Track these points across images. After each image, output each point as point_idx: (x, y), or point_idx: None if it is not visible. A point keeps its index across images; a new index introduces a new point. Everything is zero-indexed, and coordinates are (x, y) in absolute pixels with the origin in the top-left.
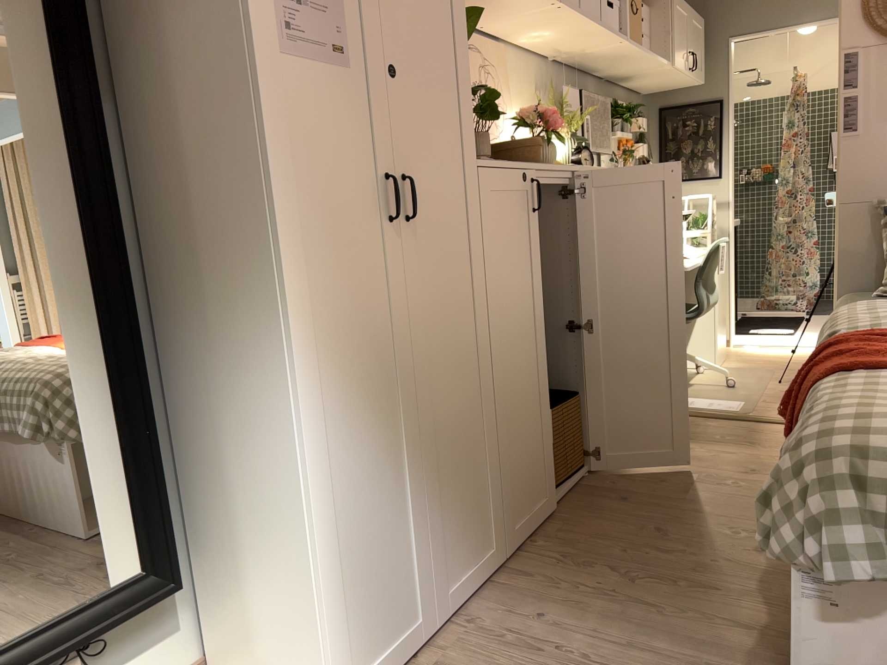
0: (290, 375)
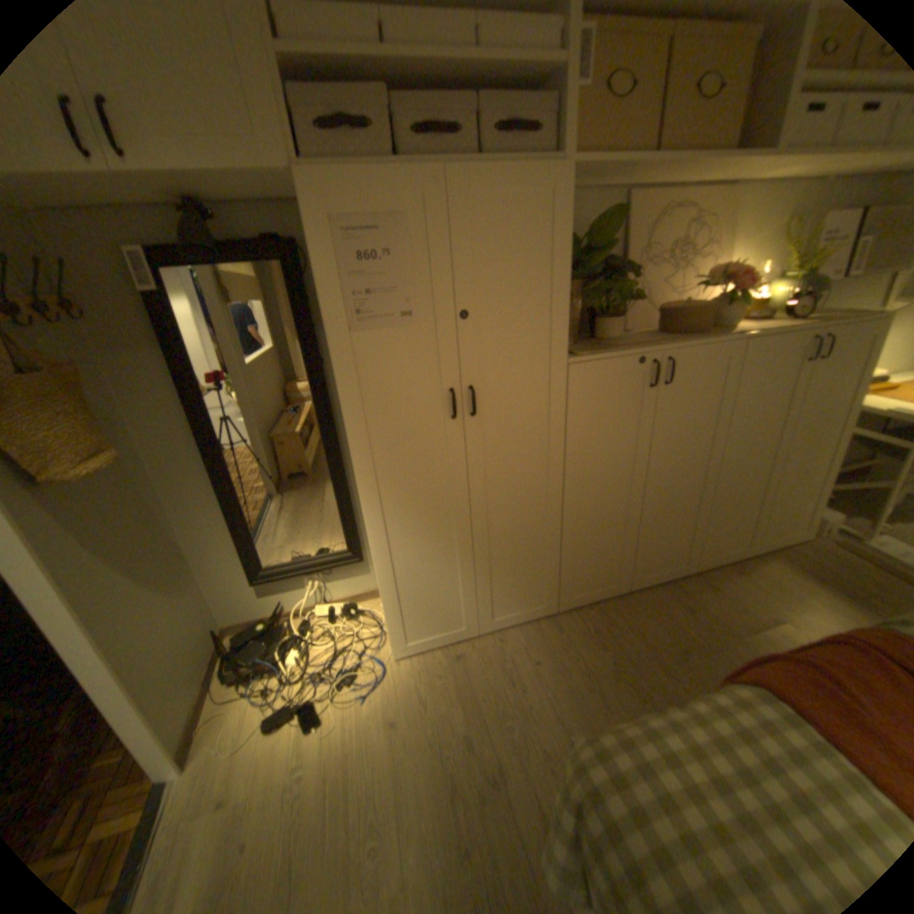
0: (364, 508)
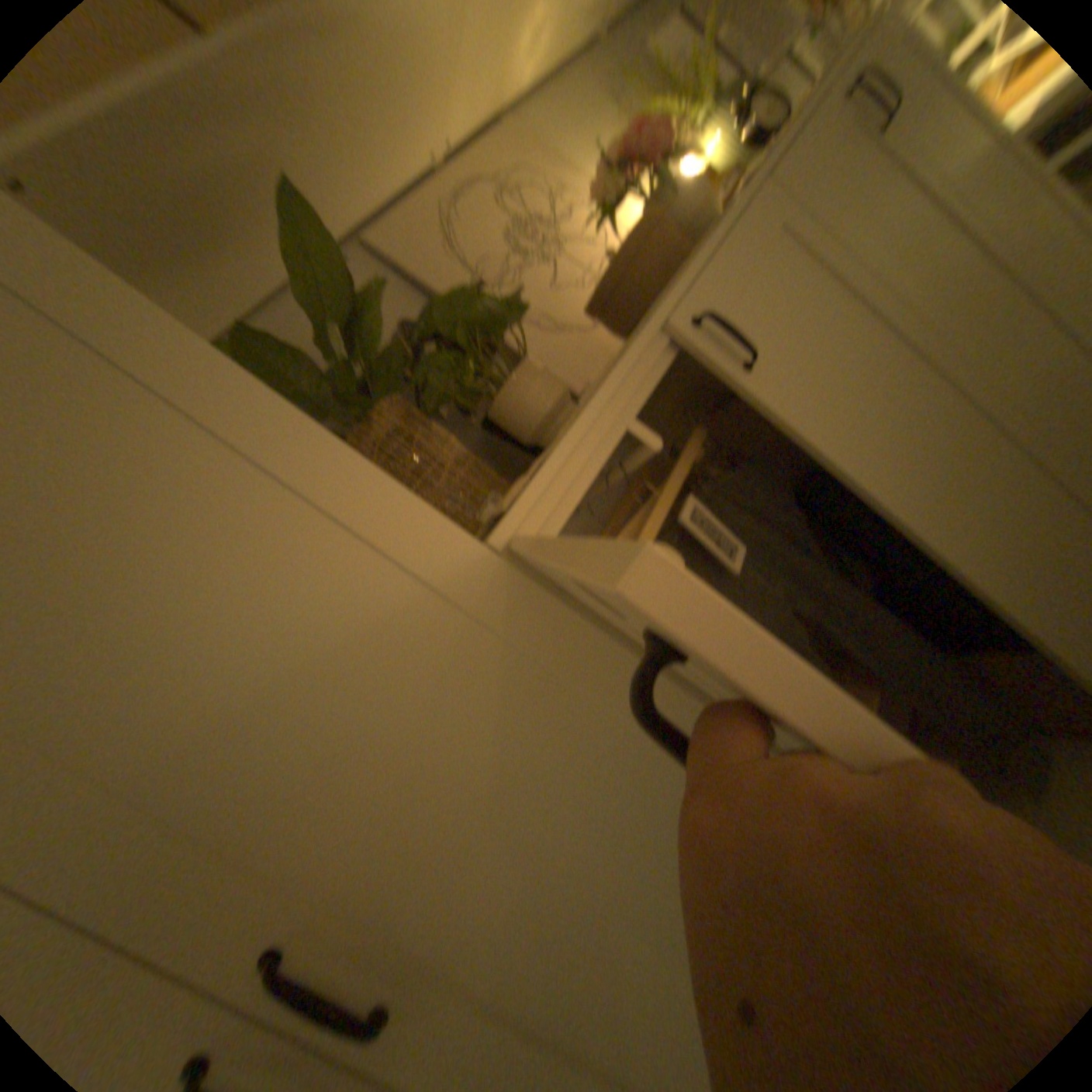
0: None
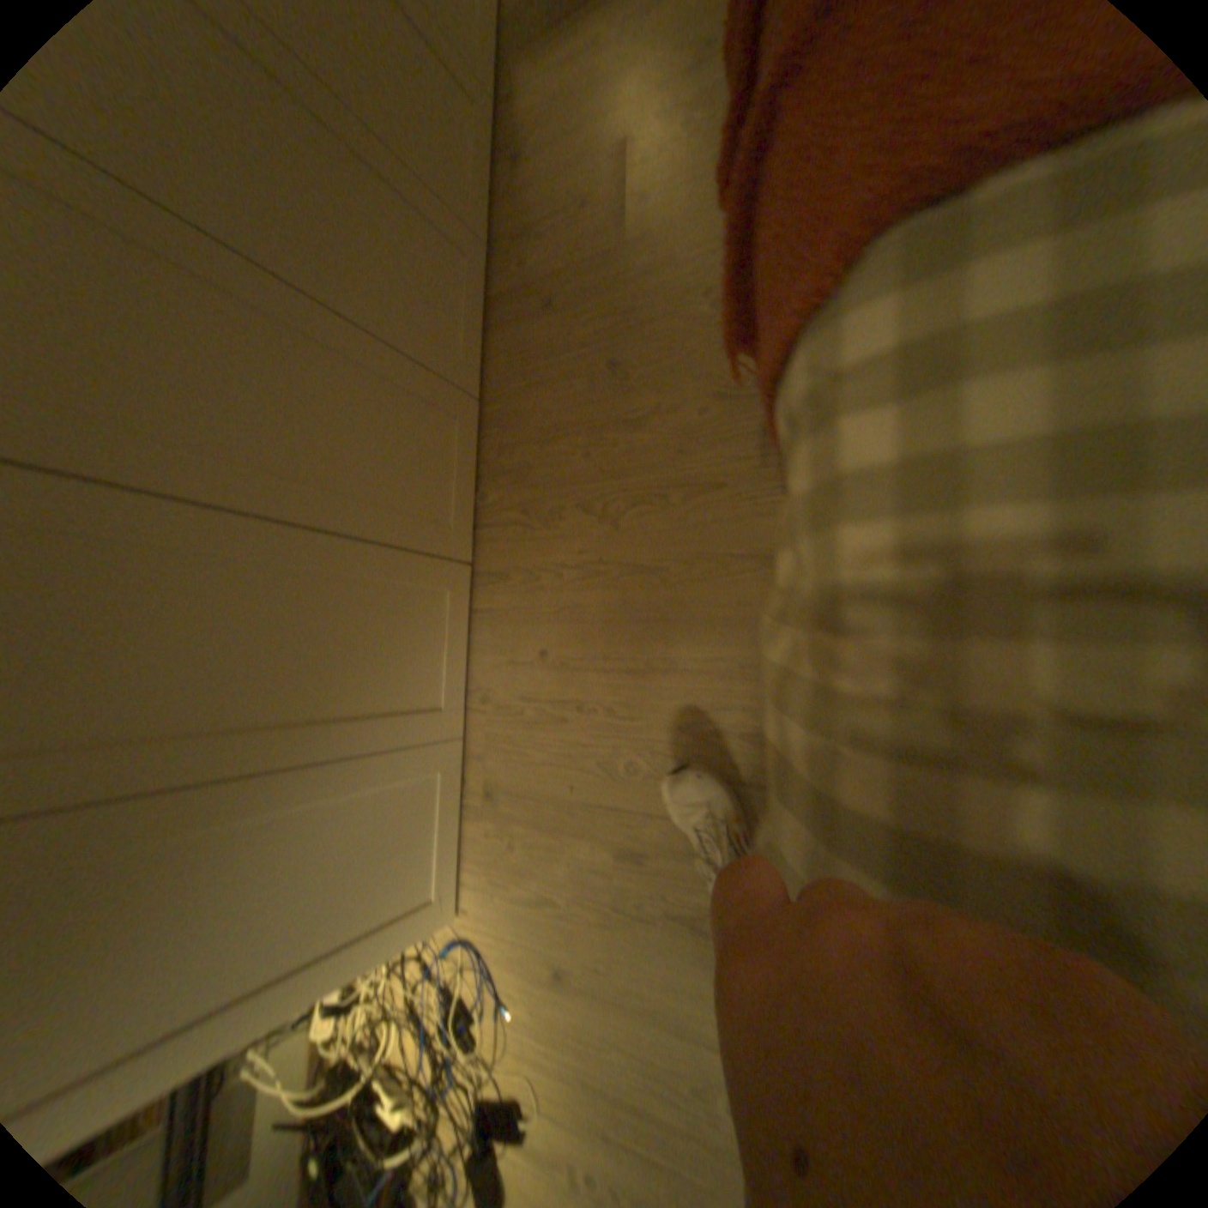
0: None
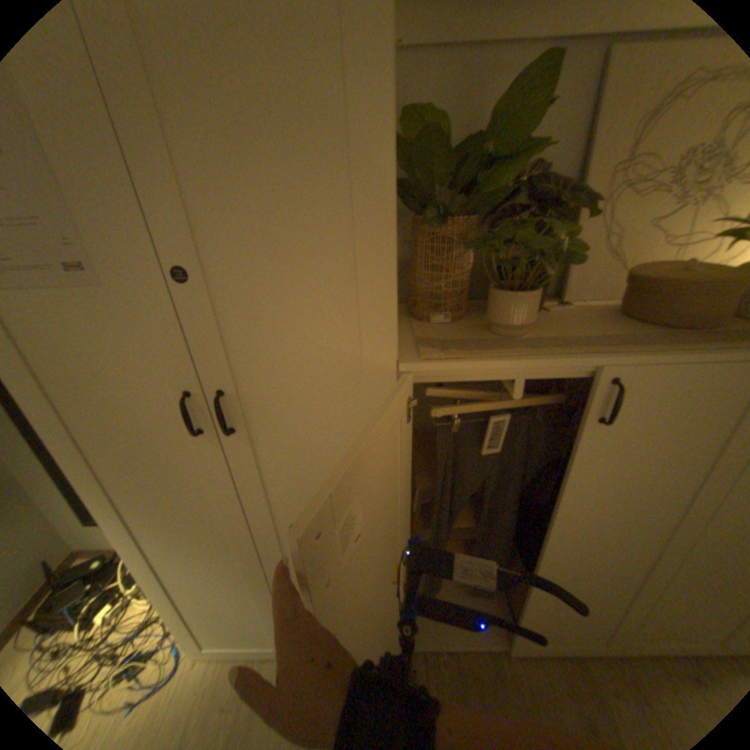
0: (97, 521)
